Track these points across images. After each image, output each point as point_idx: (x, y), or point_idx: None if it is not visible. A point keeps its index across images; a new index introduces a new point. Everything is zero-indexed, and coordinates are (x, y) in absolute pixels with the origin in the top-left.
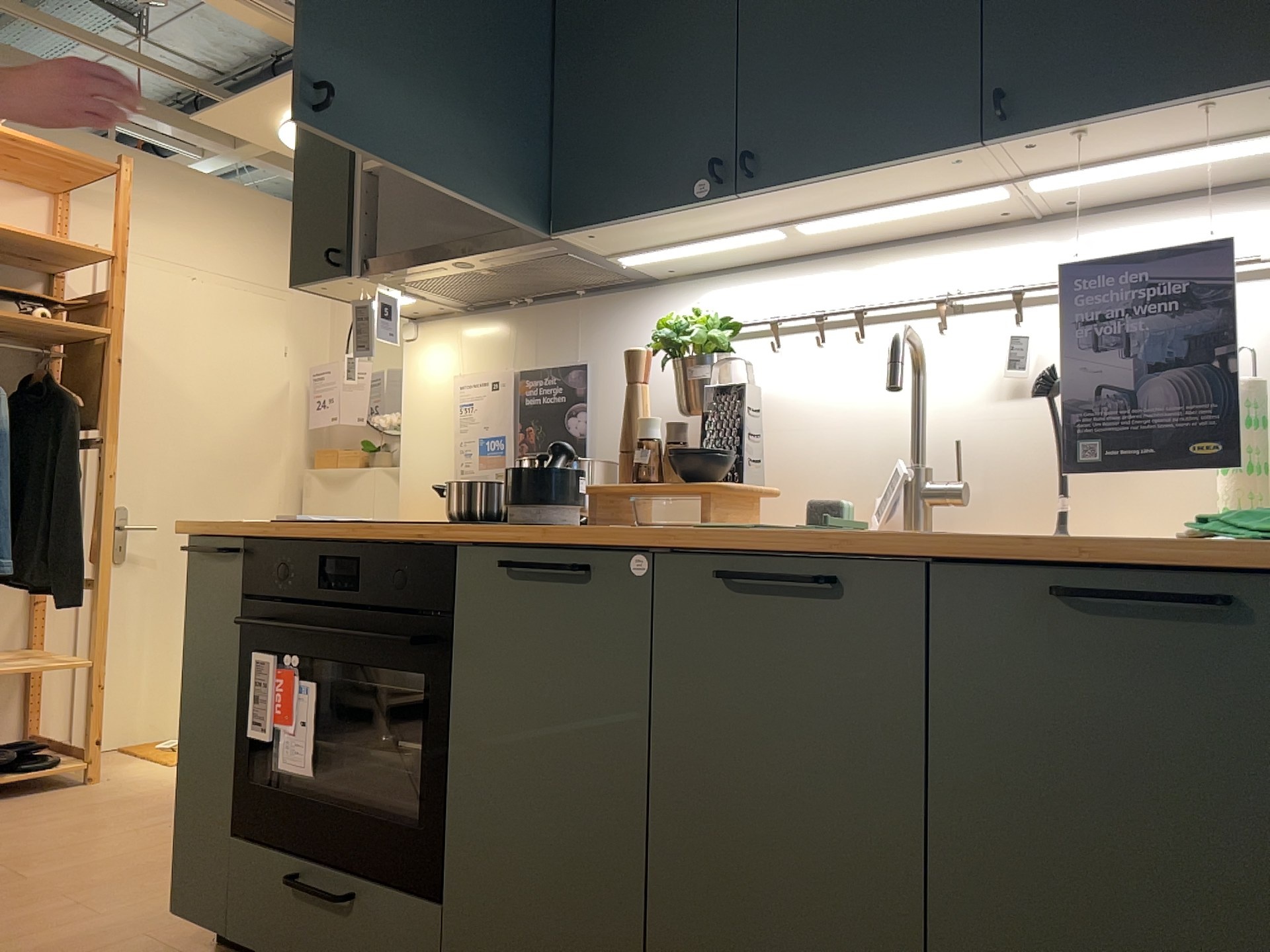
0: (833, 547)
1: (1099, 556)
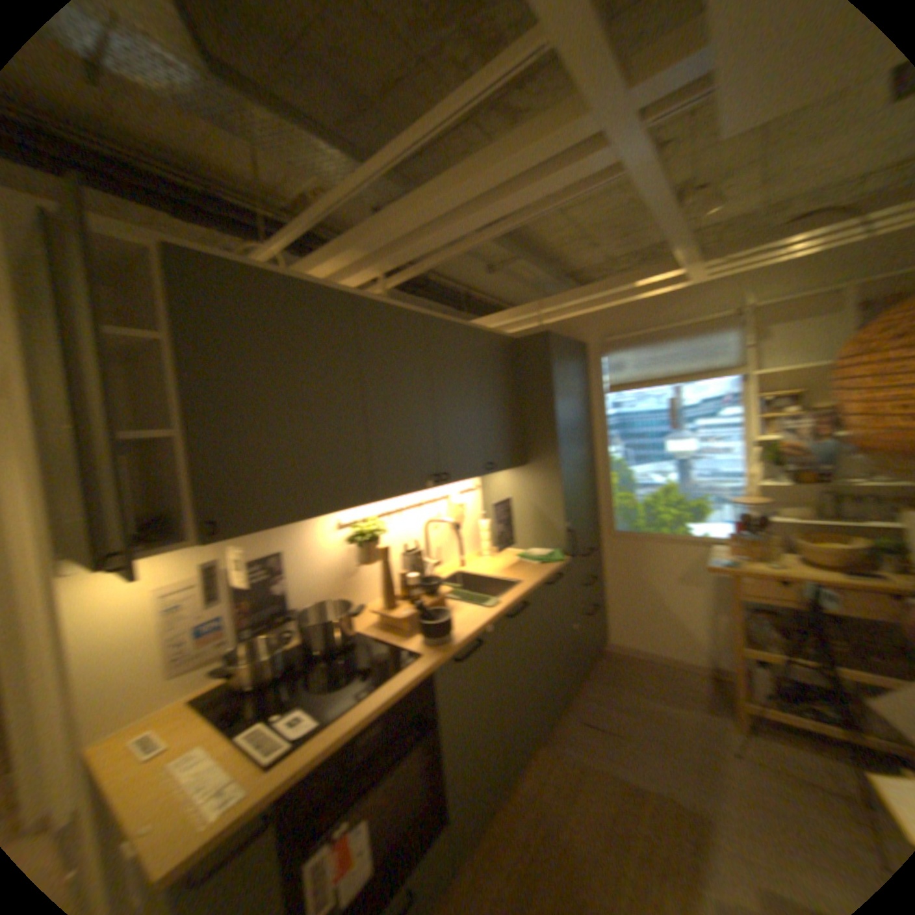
0: (525, 595)
1: (552, 575)
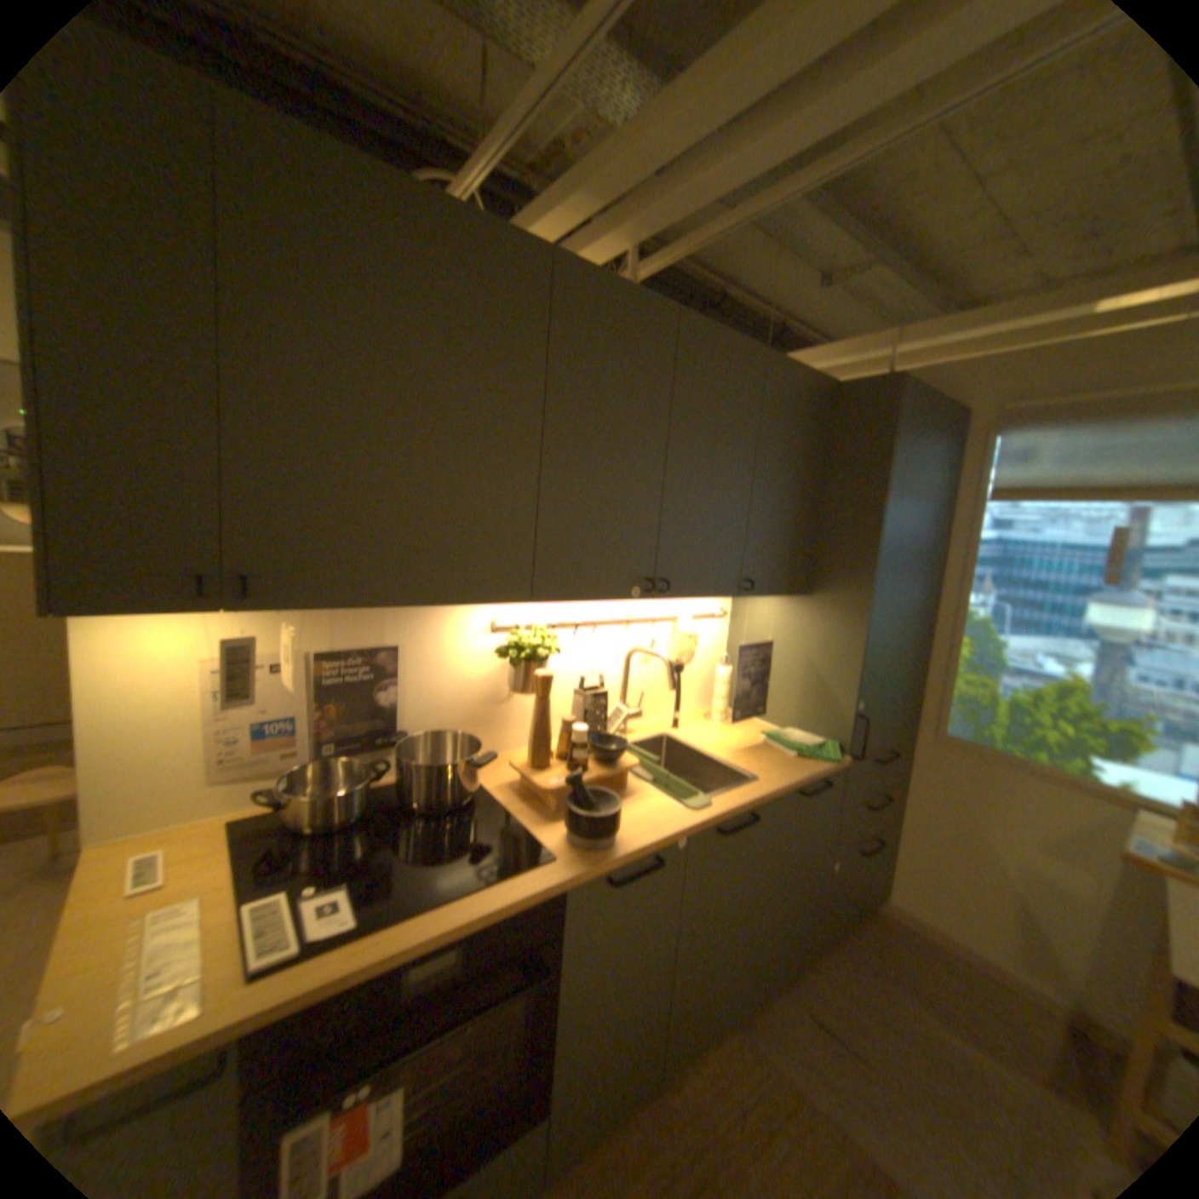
0: (756, 803)
1: (811, 780)
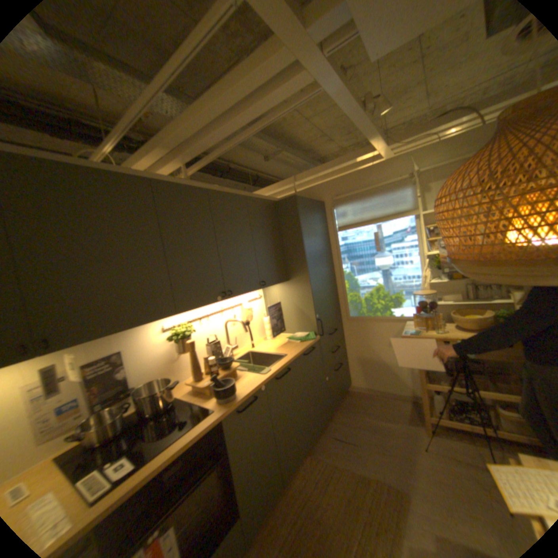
0: (287, 364)
1: (306, 349)
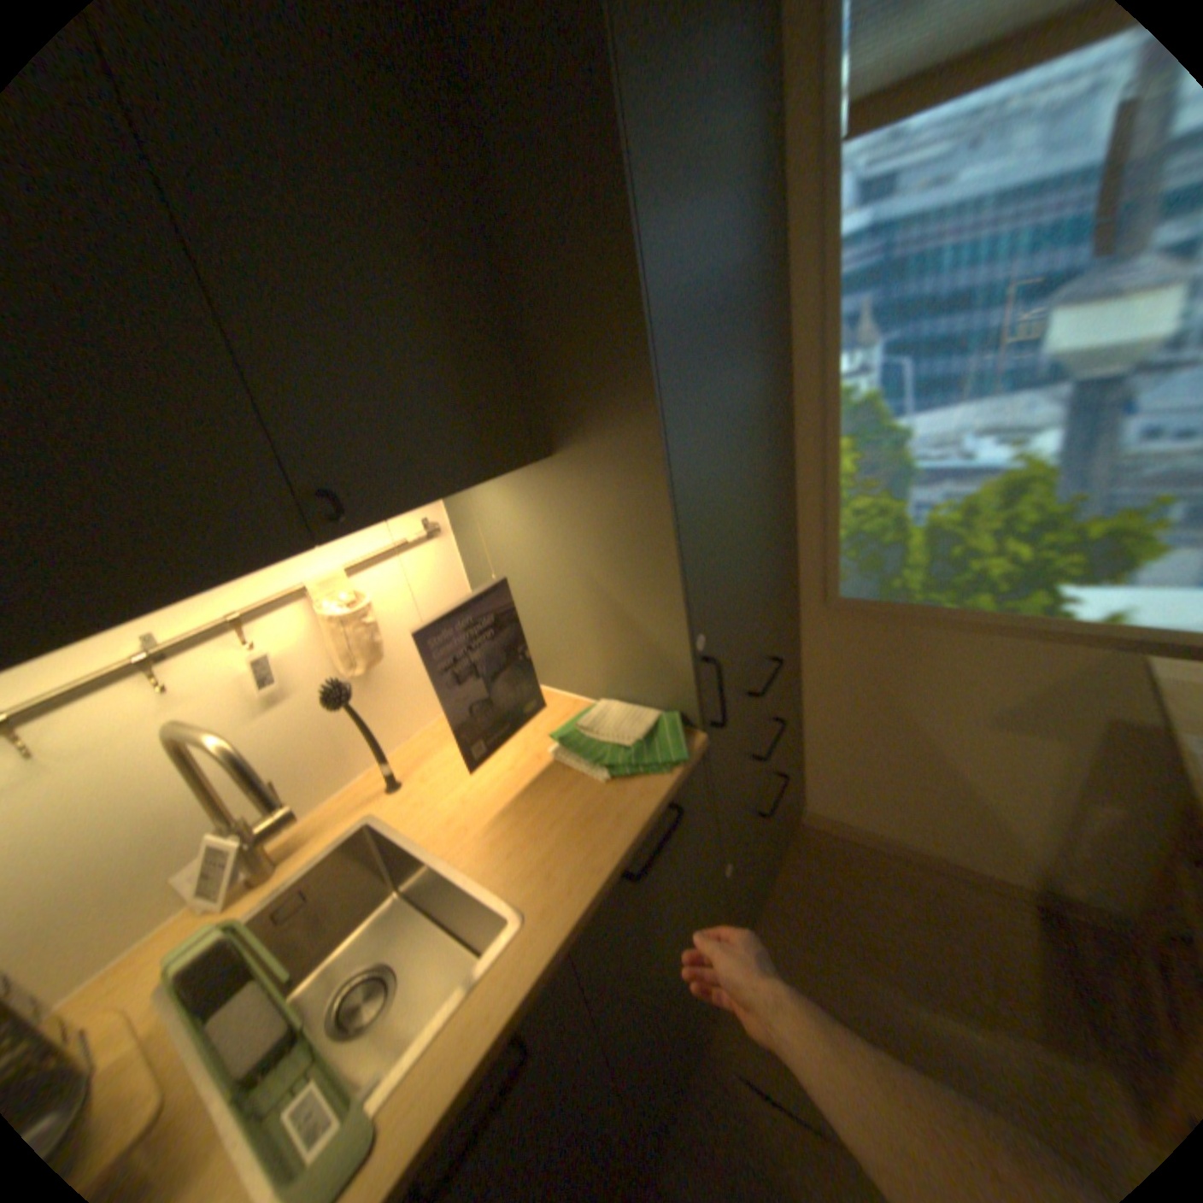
0: (507, 1024)
1: (637, 841)
